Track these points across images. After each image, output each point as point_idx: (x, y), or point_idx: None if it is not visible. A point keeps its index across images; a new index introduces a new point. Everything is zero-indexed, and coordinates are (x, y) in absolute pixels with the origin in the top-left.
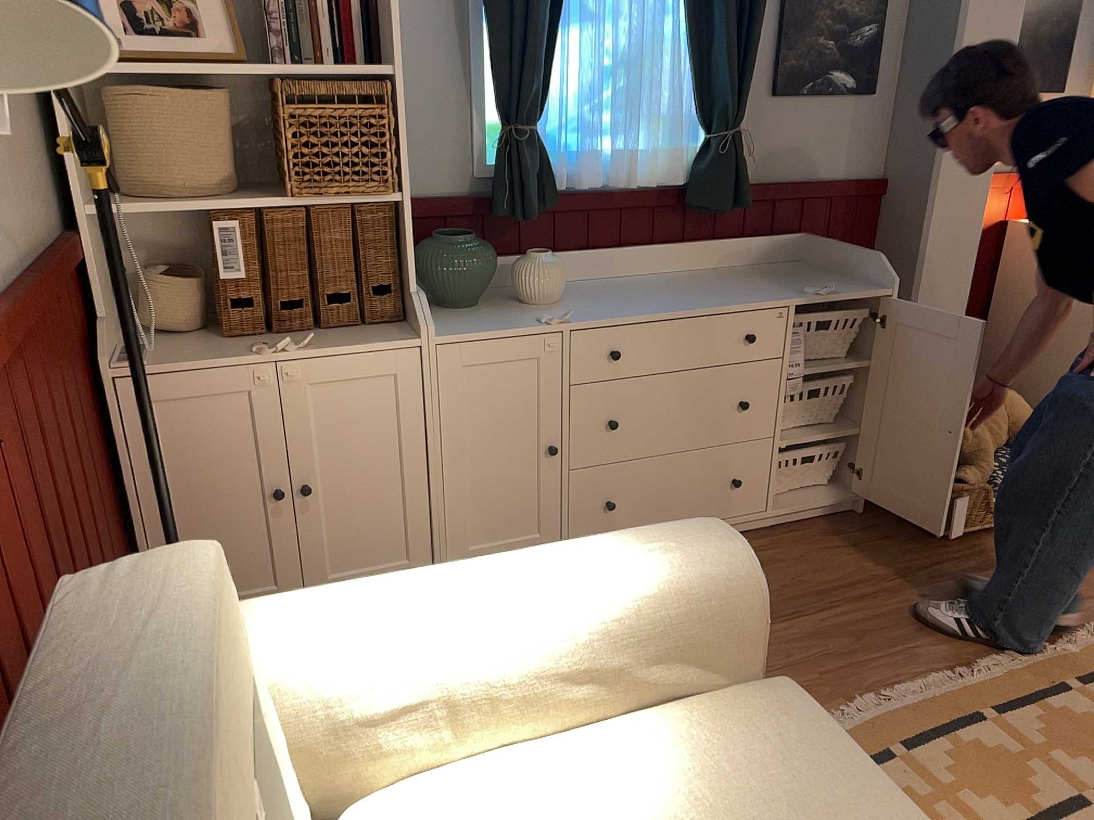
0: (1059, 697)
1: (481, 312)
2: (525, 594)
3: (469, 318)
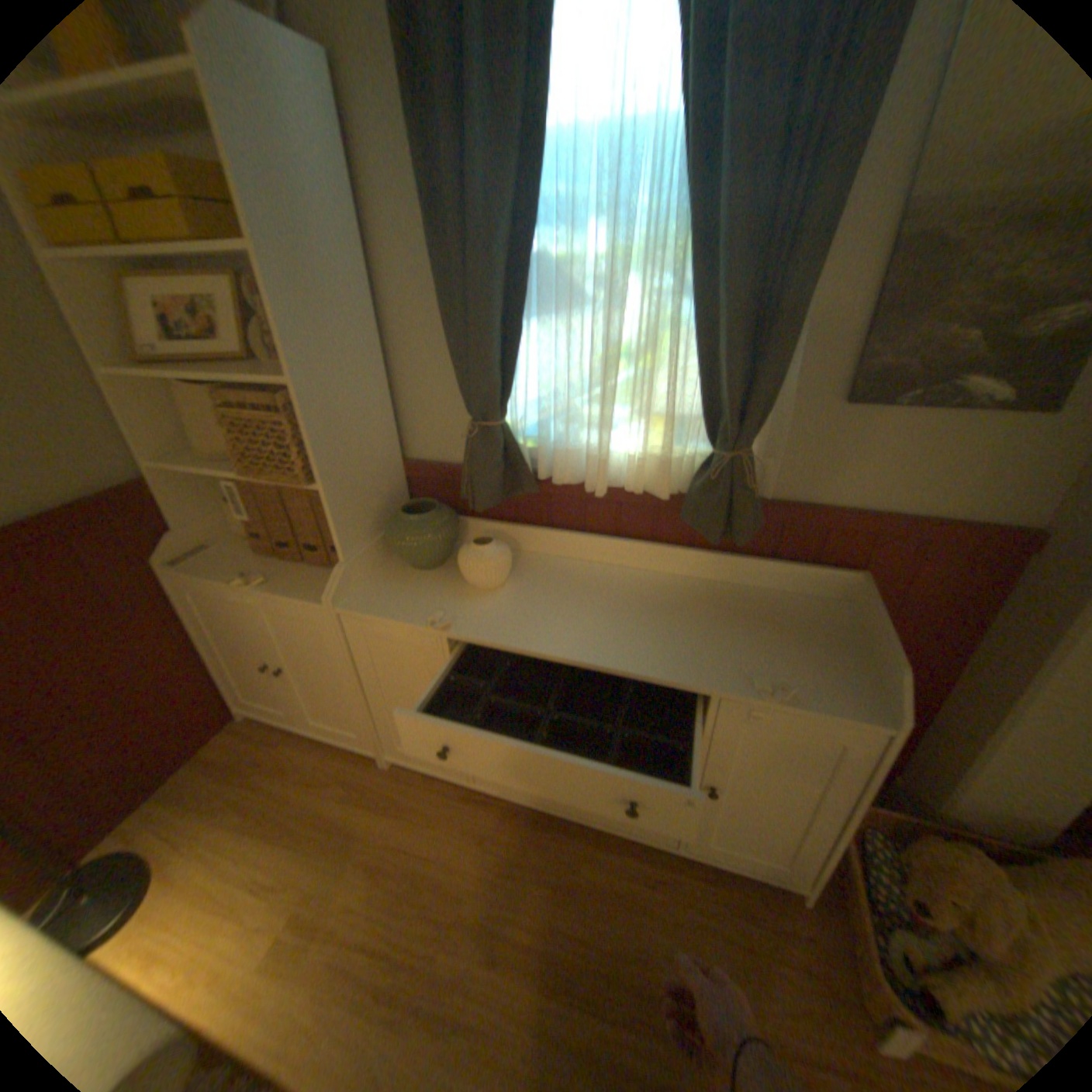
0: None
1: (426, 579)
2: None
3: (403, 586)
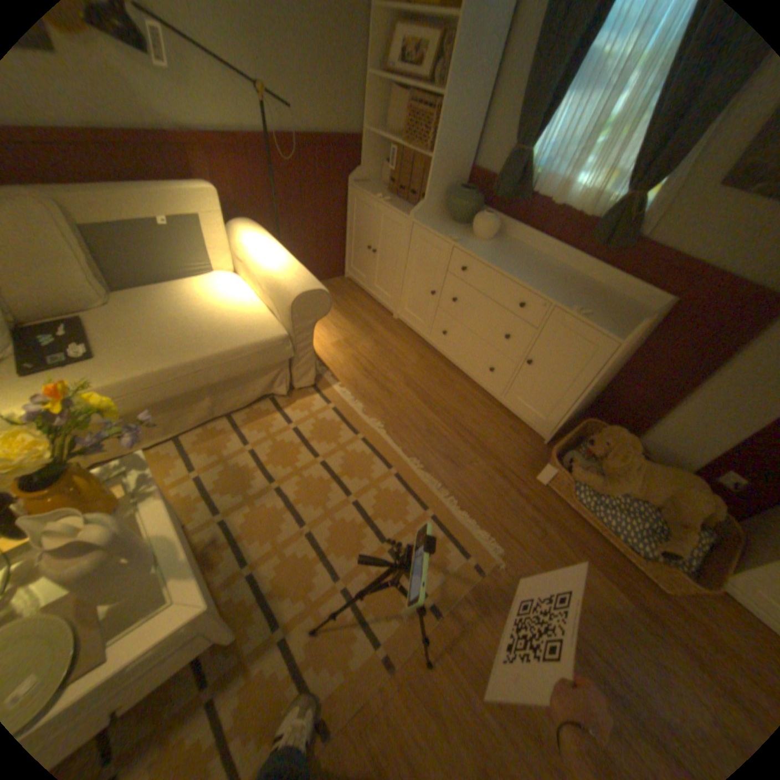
0: (417, 505)
1: (454, 227)
2: (267, 260)
3: (443, 225)
